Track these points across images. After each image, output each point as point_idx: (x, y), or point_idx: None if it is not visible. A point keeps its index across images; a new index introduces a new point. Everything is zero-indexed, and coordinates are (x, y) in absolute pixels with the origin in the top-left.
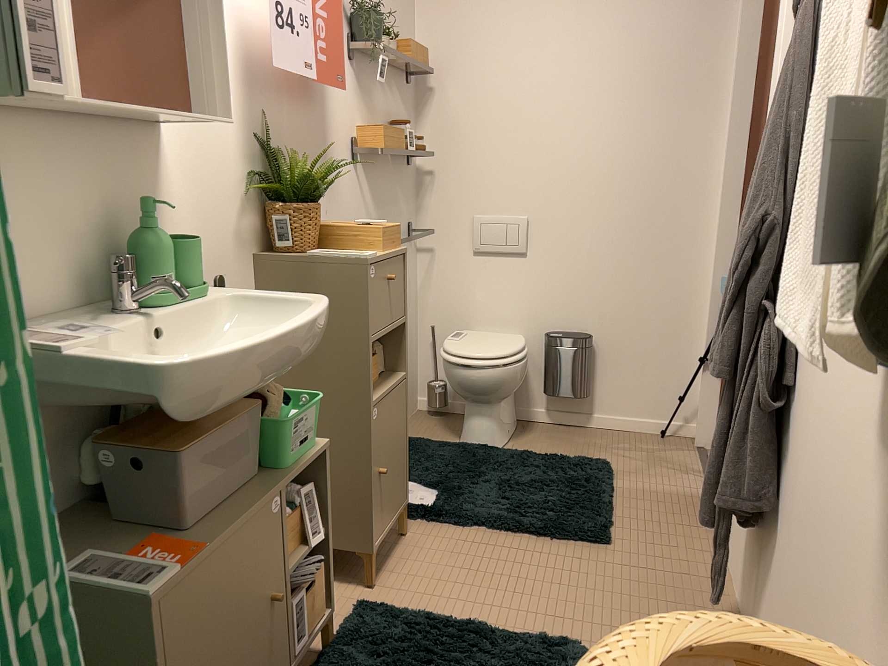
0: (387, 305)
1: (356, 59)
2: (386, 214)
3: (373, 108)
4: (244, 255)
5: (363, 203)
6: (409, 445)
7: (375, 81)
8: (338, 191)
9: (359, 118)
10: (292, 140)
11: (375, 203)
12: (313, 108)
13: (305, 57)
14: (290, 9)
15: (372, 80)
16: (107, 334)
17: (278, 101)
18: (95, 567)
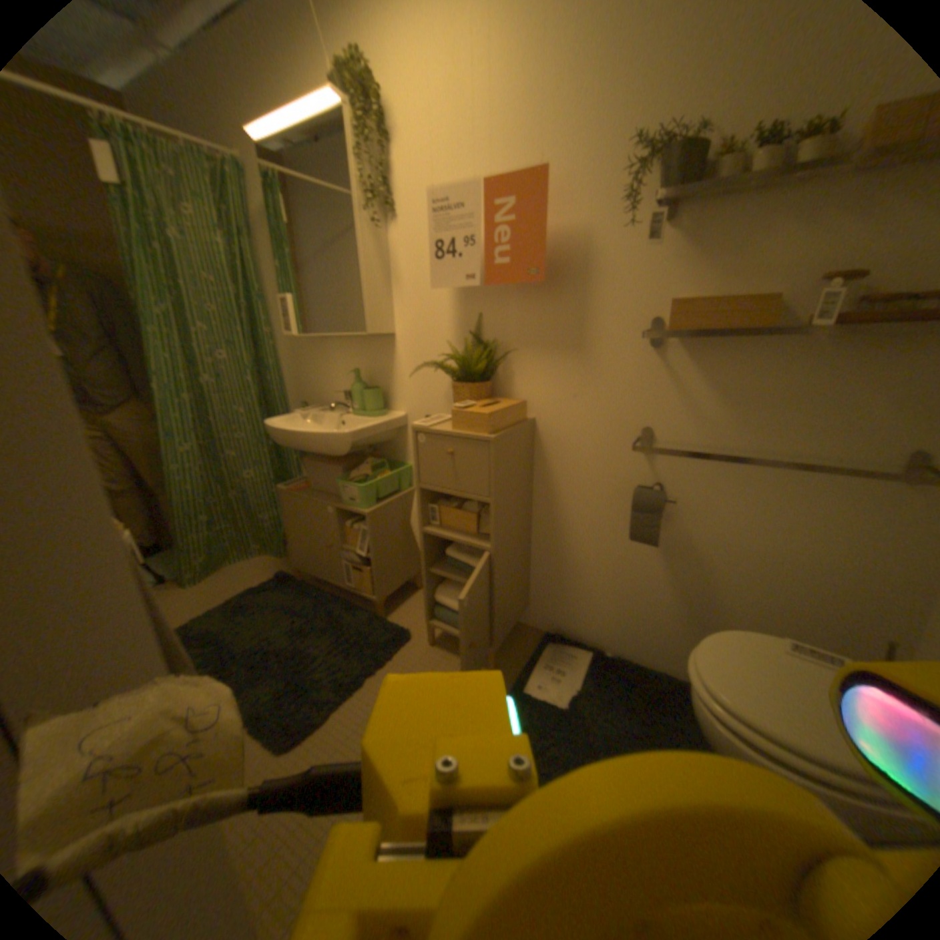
0: (448, 473)
1: (694, 204)
2: (772, 418)
3: (749, 261)
4: (450, 408)
5: (678, 395)
6: (682, 700)
7: (774, 214)
8: (604, 375)
9: (682, 286)
10: (517, 329)
11: (724, 397)
12: (559, 295)
13: (468, 266)
14: (452, 234)
15: (757, 217)
16: (322, 415)
17: (500, 299)
18: (302, 479)
